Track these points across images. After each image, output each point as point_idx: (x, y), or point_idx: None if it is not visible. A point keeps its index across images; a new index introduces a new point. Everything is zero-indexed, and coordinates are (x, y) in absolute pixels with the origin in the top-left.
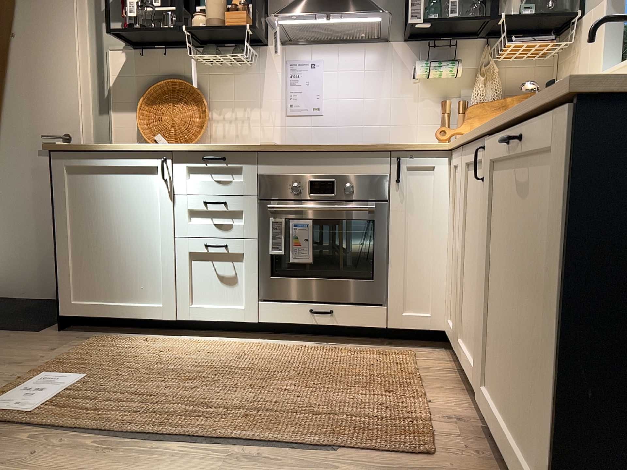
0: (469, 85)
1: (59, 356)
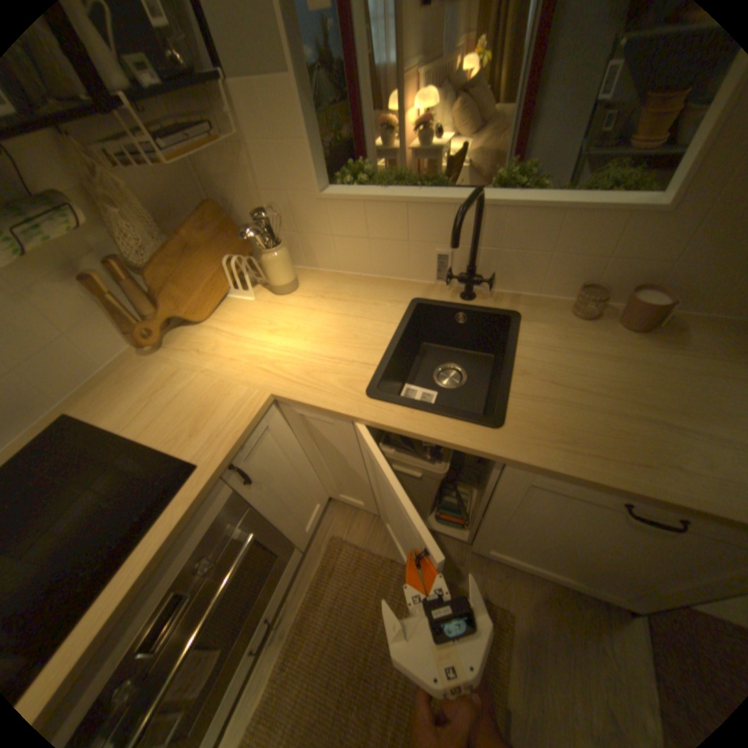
0: (92, 219)
1: None
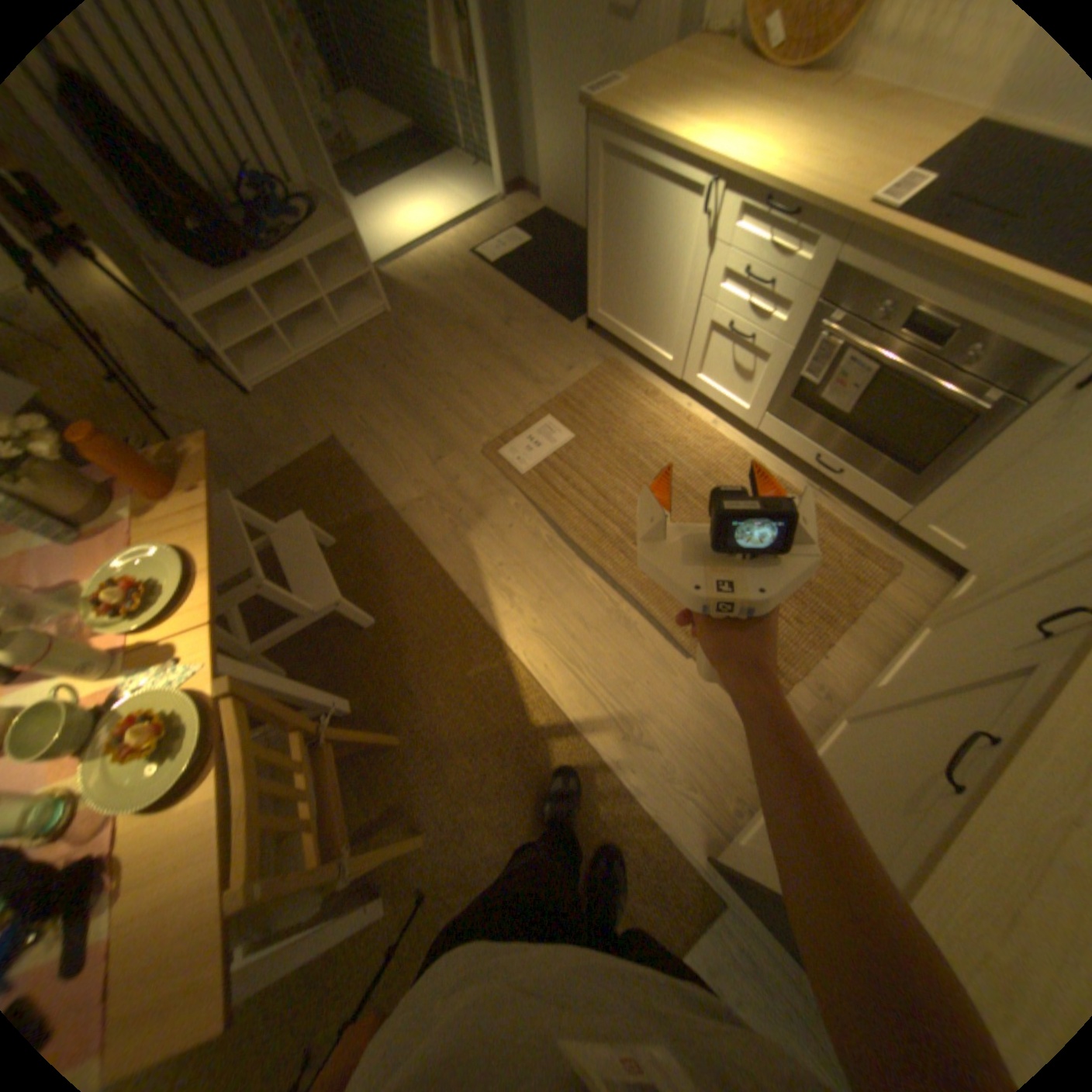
0: None
1: (570, 383)
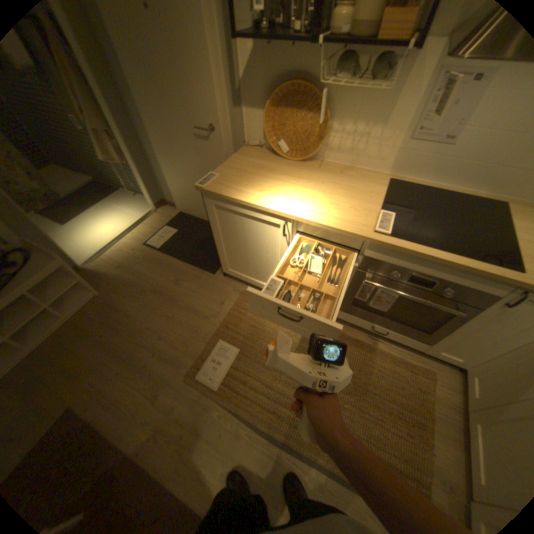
0: None
1: (225, 312)
